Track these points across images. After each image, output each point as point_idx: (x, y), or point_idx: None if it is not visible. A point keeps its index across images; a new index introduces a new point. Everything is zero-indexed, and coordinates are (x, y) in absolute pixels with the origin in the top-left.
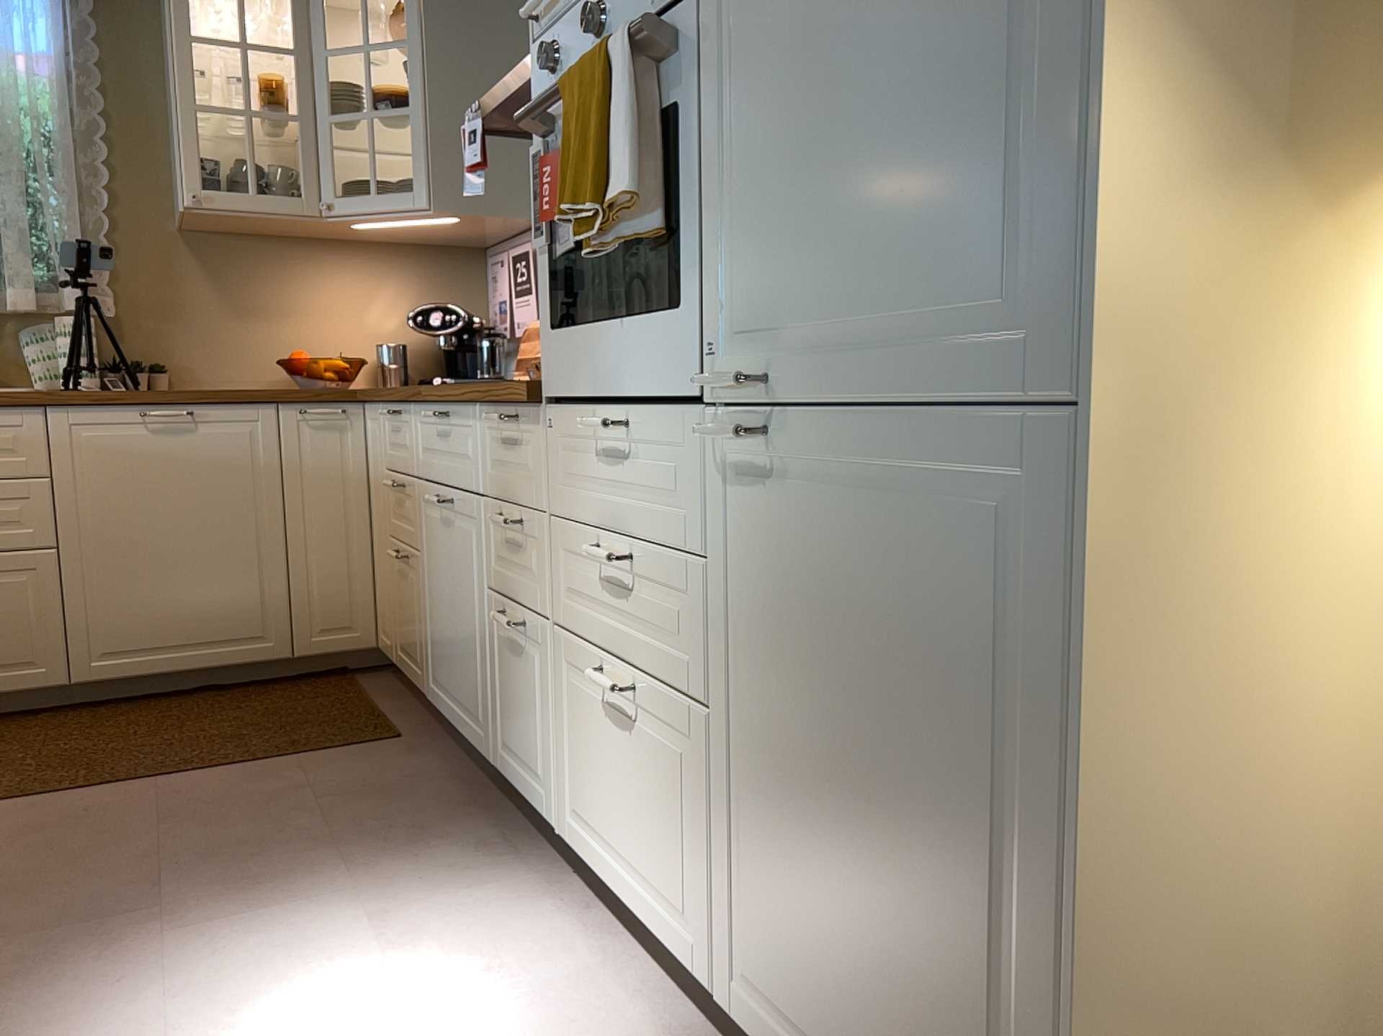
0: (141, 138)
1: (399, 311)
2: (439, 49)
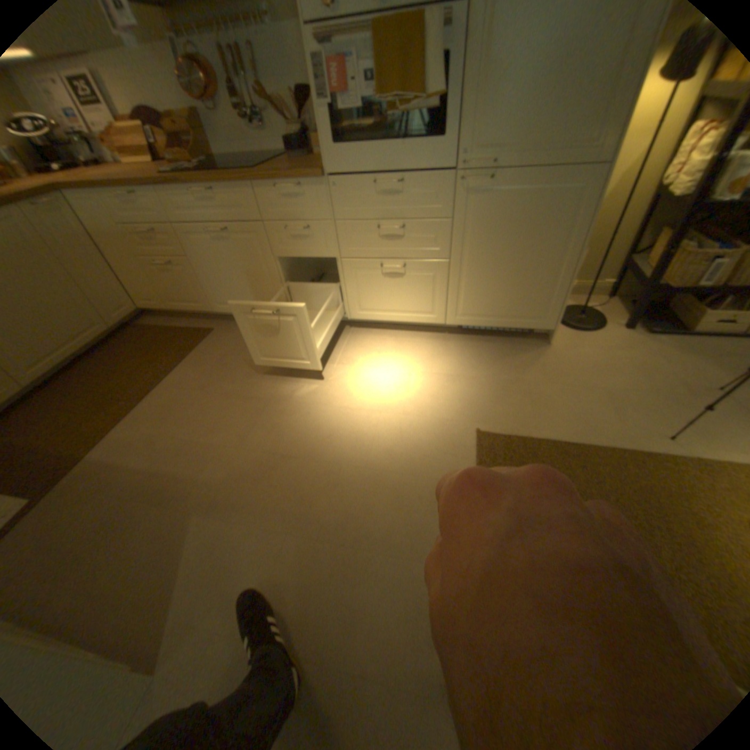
0: None
1: None
2: None
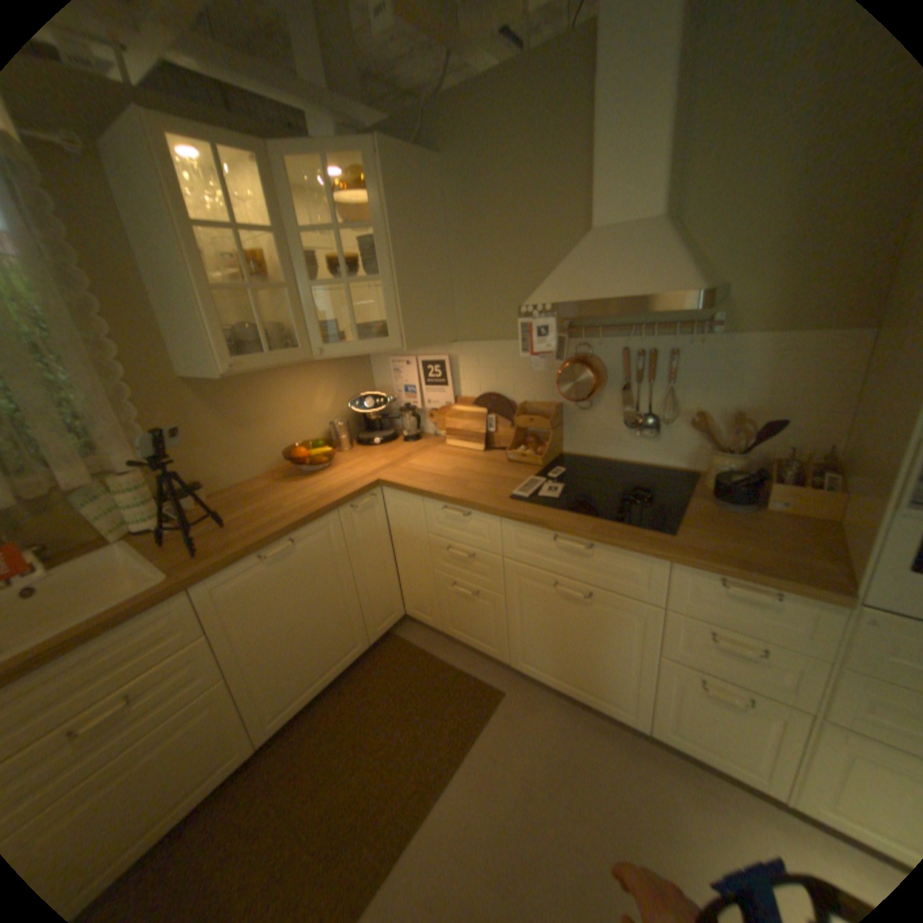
0: (122, 306)
1: (330, 397)
2: (395, 229)
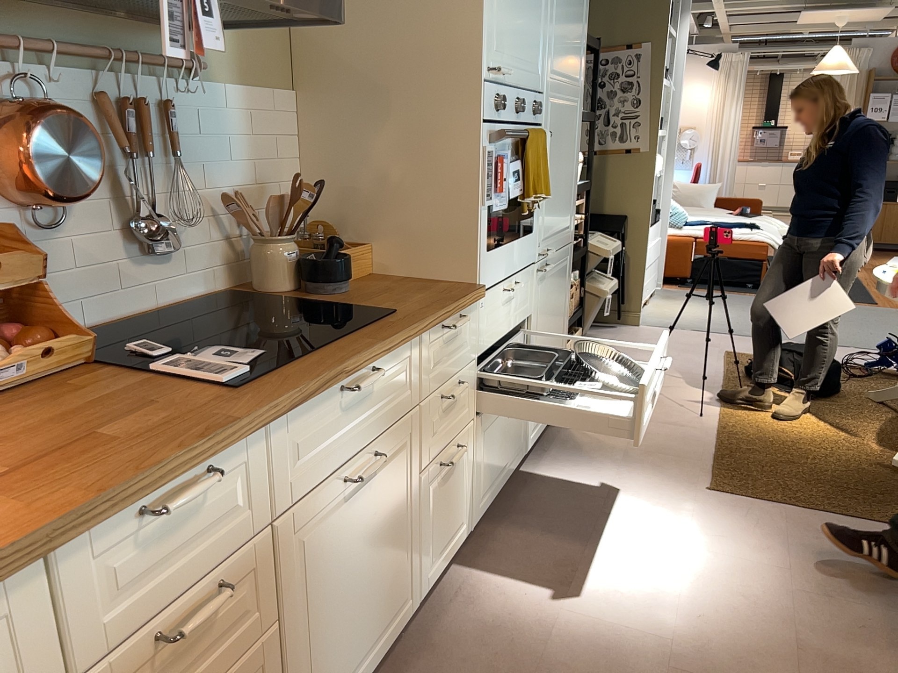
0: None
1: None
2: None
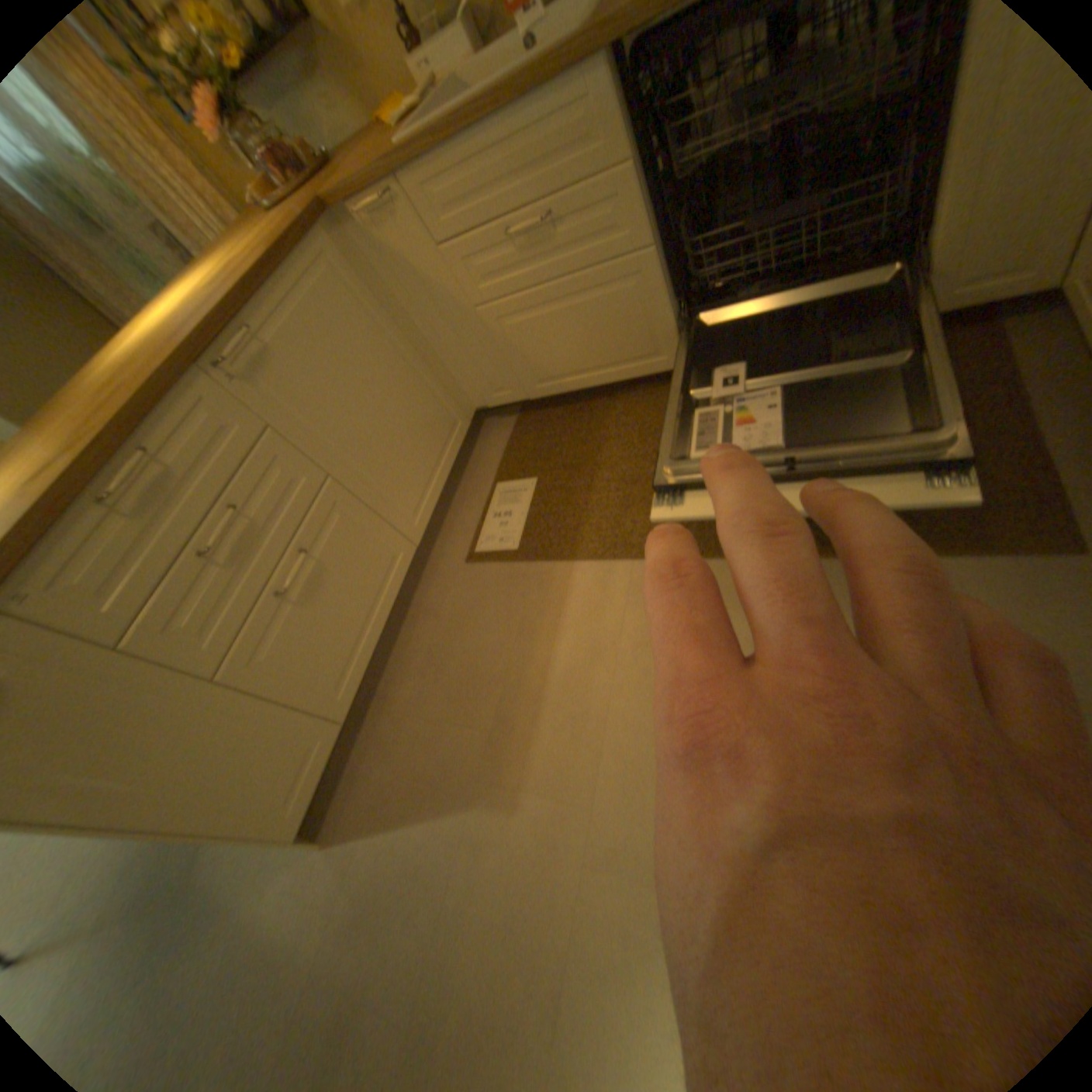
0: None
1: None
2: None
